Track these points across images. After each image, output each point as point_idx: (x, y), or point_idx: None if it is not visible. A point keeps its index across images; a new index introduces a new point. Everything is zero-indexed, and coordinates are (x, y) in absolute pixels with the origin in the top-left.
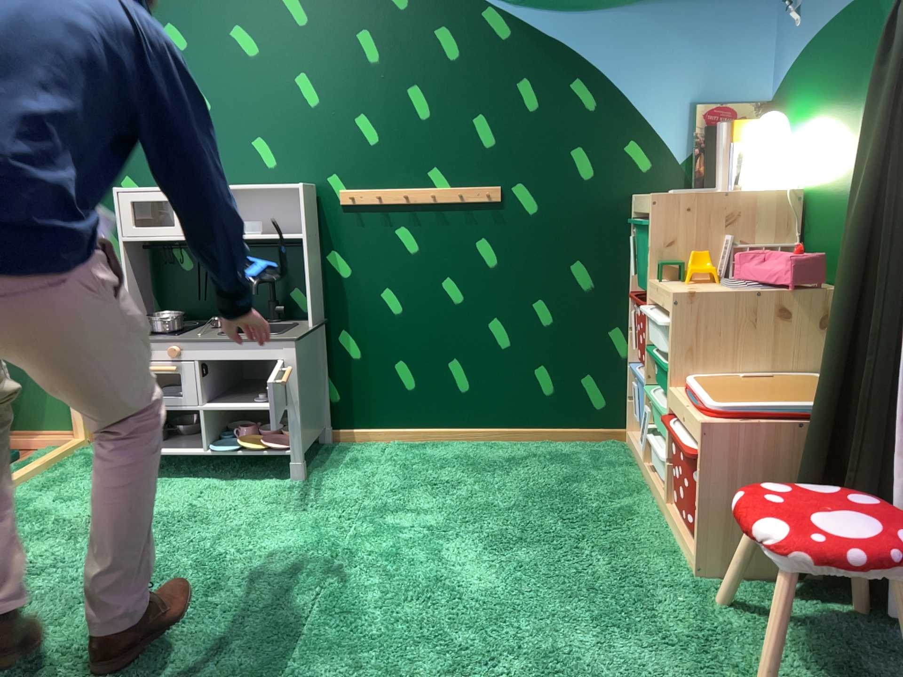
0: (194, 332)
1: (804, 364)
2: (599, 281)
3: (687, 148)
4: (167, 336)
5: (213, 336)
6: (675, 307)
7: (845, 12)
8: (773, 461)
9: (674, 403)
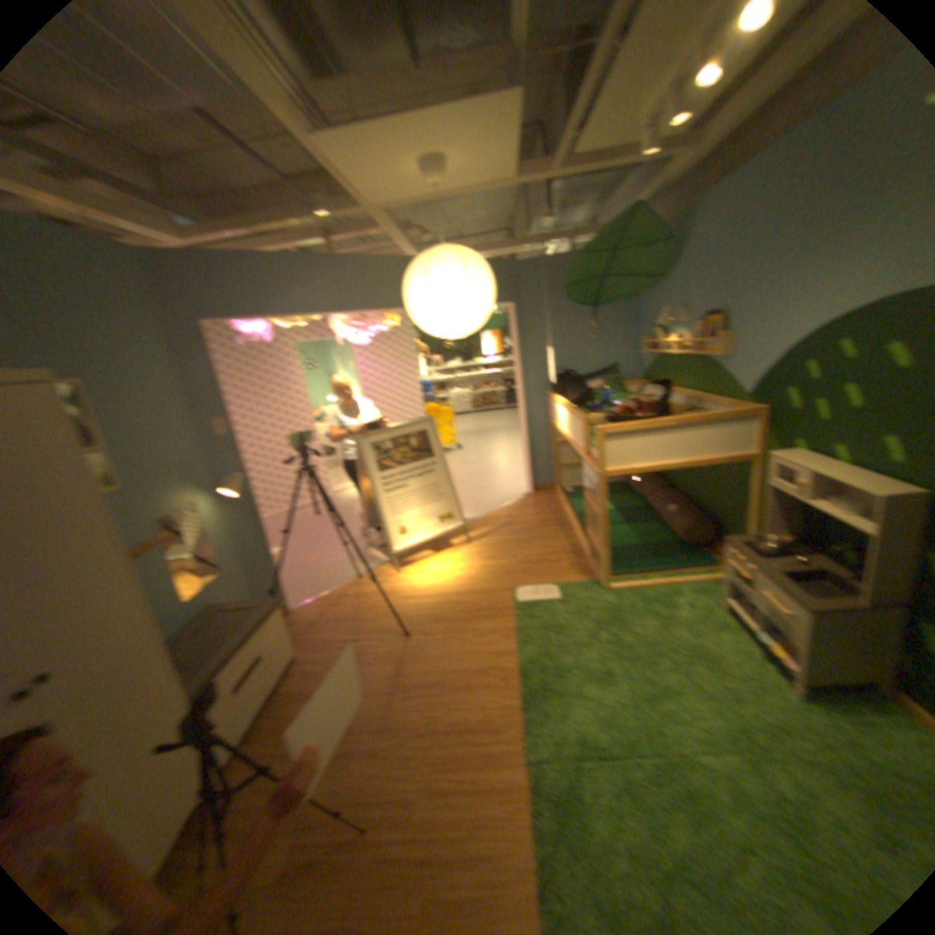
0: (787, 559)
1: None
2: None
3: None
4: (760, 556)
5: (776, 573)
6: None
7: None
8: None
9: None
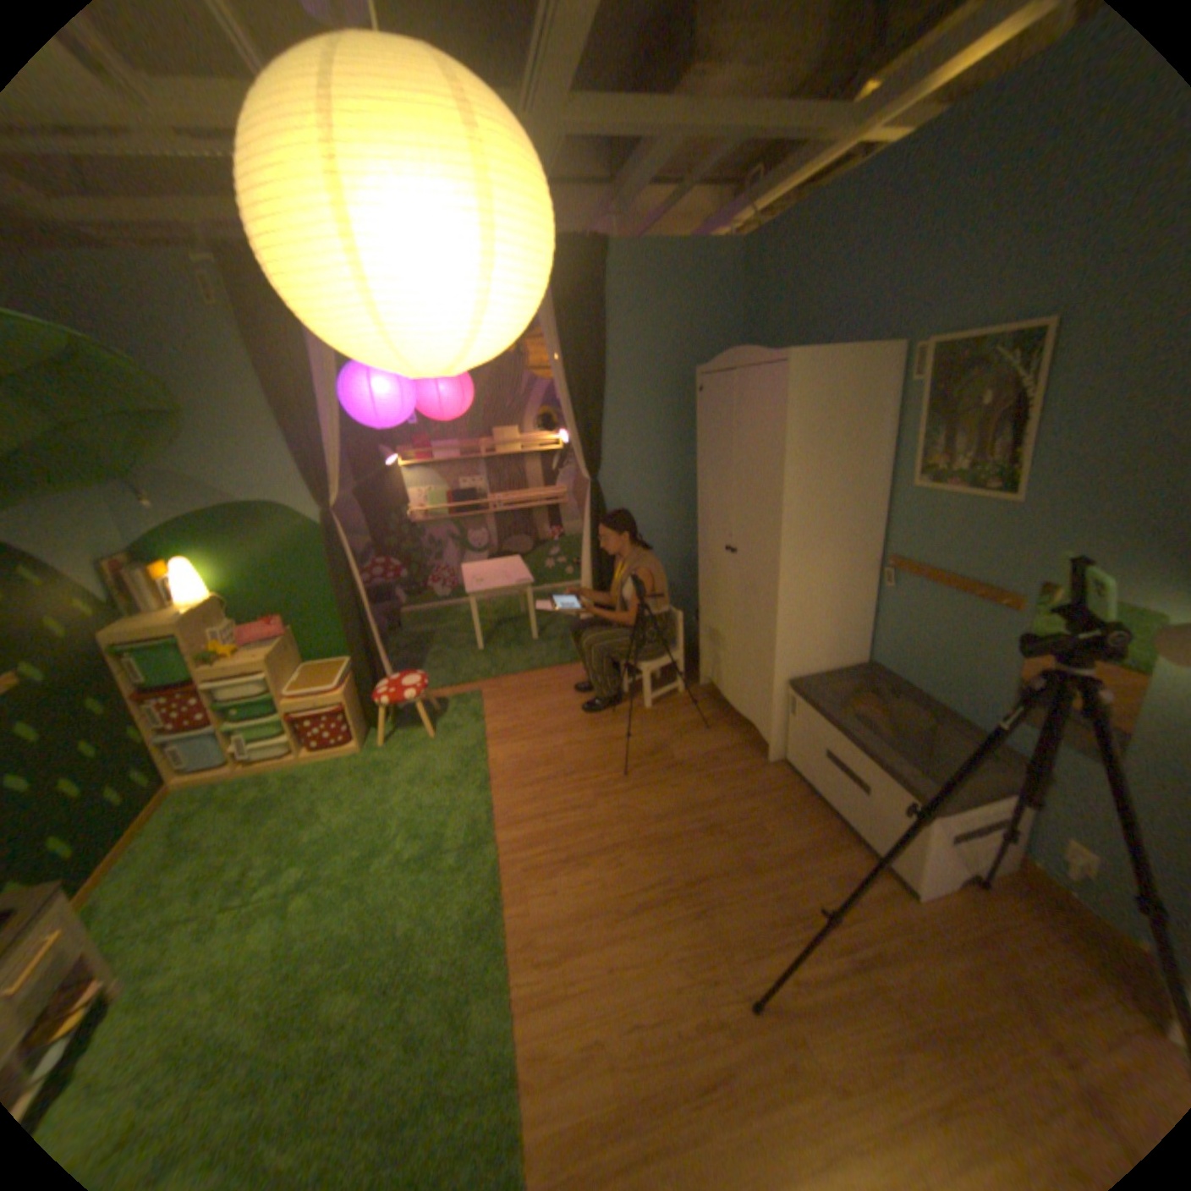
0: None
1: (295, 665)
2: (106, 704)
3: (104, 592)
4: None
5: None
6: (264, 668)
7: (217, 508)
8: (352, 693)
9: (287, 709)
